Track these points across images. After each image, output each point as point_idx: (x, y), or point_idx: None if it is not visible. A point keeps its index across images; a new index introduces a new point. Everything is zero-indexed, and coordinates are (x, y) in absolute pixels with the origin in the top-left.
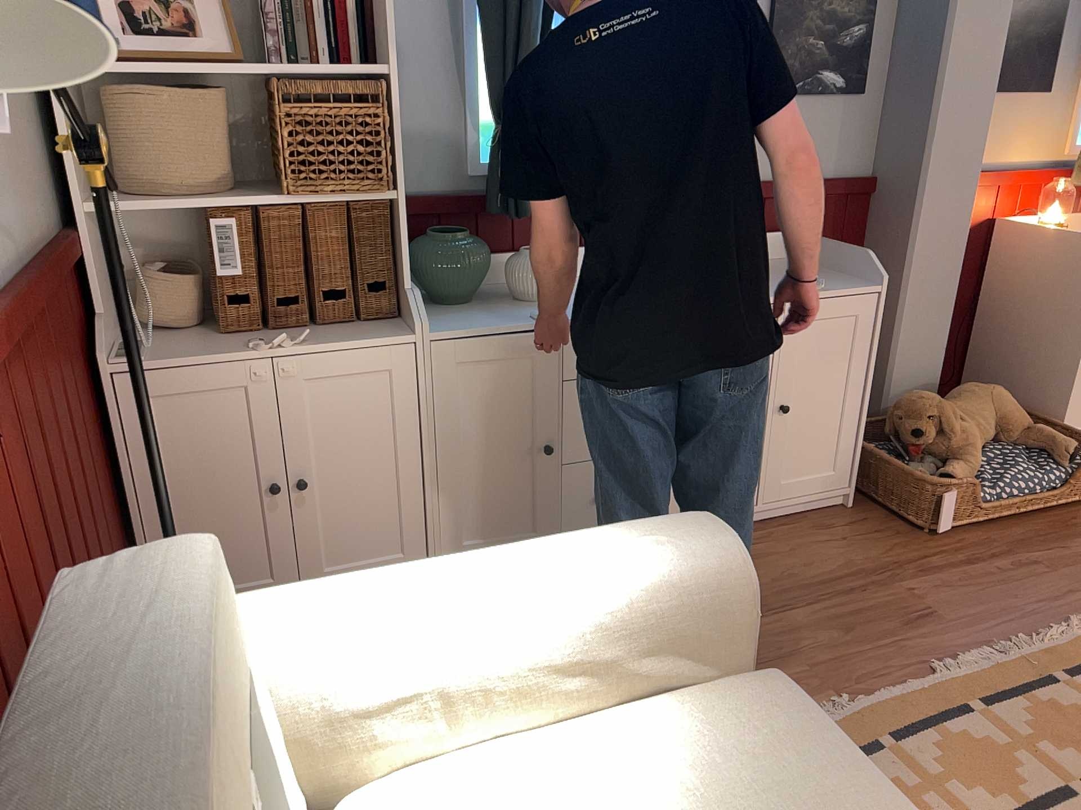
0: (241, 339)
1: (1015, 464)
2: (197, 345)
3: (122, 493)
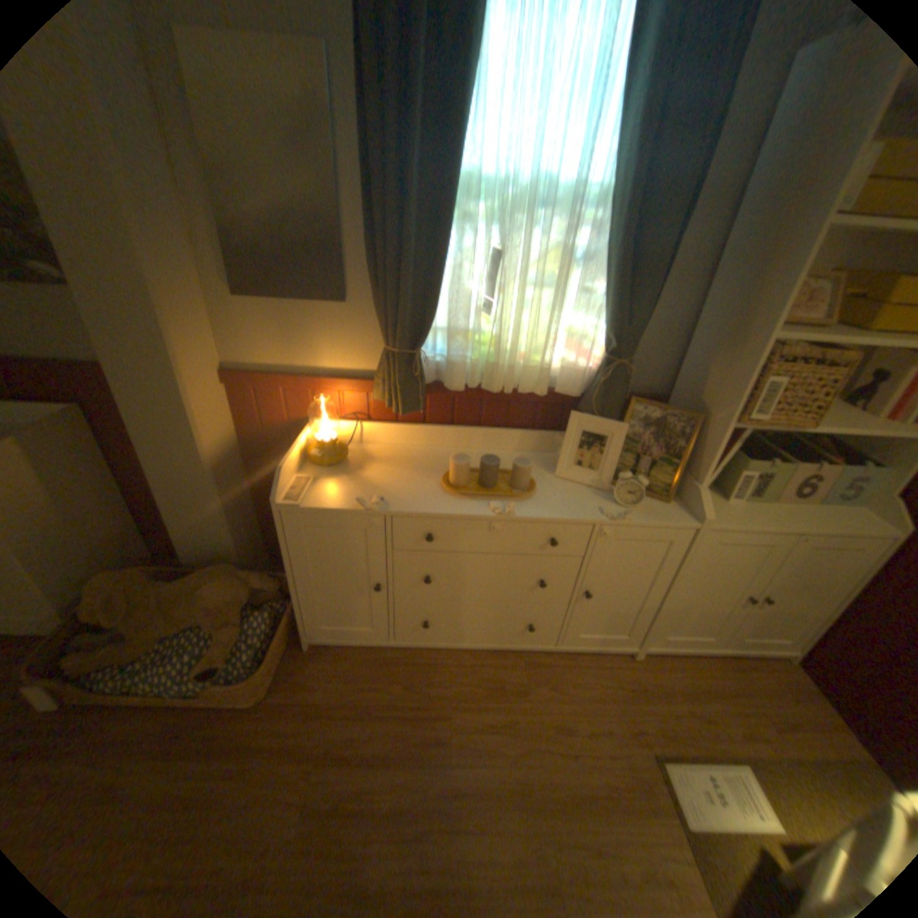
0: None
1: (163, 664)
2: None
3: None
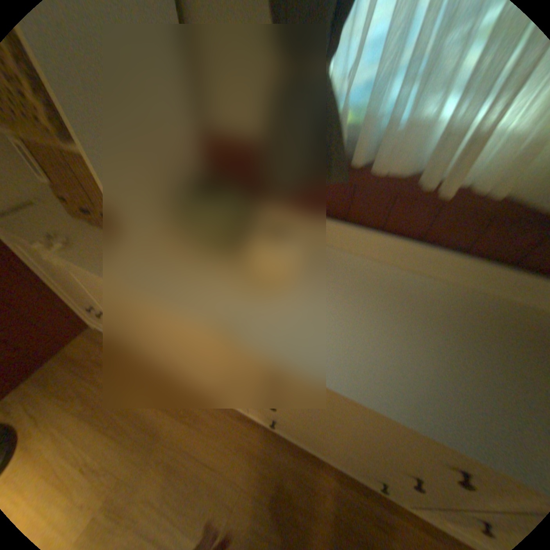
0: (65, 222)
1: None
2: (46, 216)
3: (37, 274)
